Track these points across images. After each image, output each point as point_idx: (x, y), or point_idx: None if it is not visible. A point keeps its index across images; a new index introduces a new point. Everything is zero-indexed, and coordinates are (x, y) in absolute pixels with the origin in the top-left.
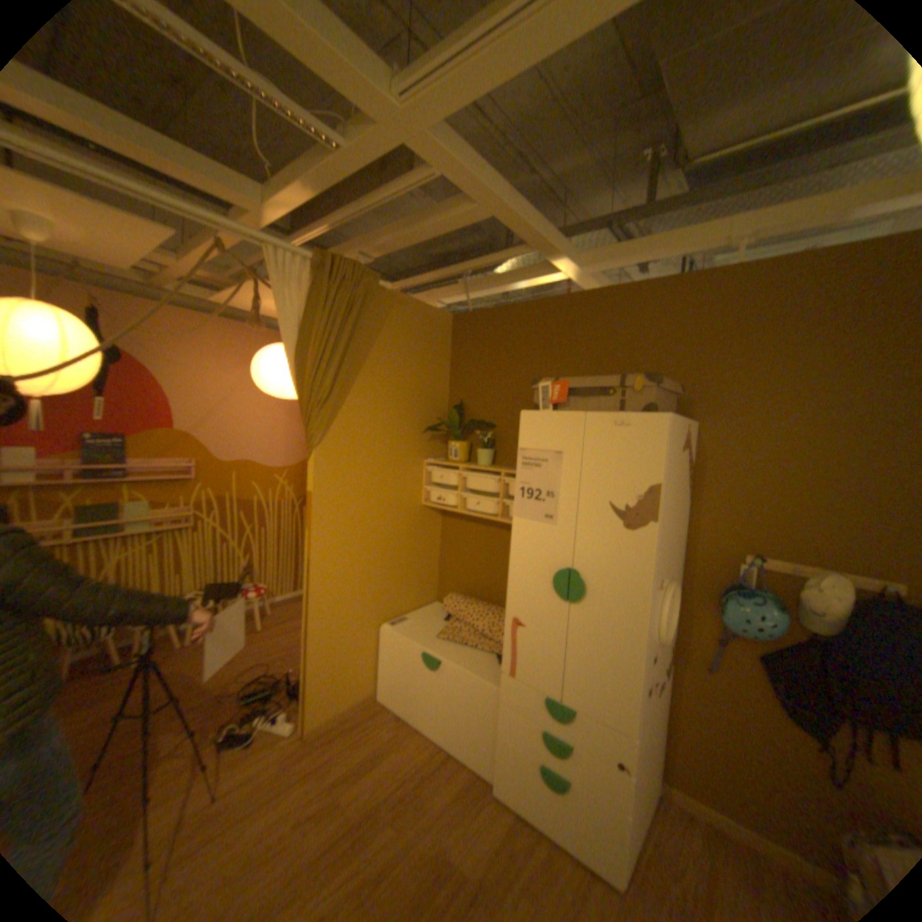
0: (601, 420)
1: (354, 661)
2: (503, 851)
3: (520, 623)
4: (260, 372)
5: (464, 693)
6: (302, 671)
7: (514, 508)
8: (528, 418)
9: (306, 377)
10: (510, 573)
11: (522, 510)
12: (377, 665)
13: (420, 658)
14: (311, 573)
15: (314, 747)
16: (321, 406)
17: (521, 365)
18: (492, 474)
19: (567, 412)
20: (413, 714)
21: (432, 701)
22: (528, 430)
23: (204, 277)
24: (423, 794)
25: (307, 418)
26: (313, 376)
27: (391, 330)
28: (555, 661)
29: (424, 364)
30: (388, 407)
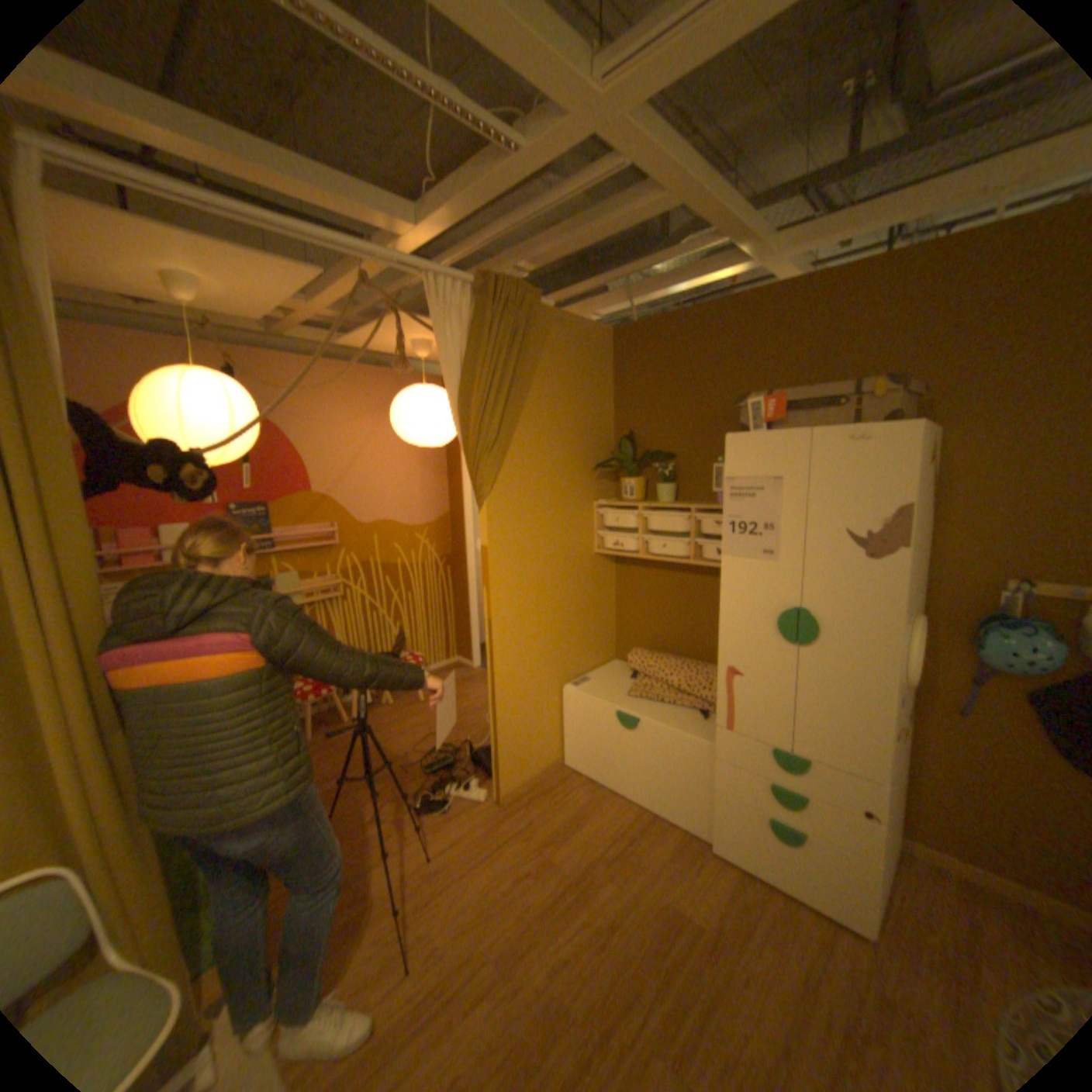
0: (832, 436)
1: (539, 724)
2: (734, 905)
3: (737, 671)
4: (401, 419)
5: (669, 750)
6: (491, 736)
7: (723, 546)
8: (736, 442)
9: (471, 419)
10: (720, 619)
11: (732, 547)
12: (561, 728)
13: (613, 717)
14: (492, 633)
15: (511, 811)
16: (489, 450)
17: (704, 380)
18: (679, 511)
19: (786, 431)
20: (608, 777)
21: (631, 761)
22: (736, 455)
23: (318, 316)
24: (637, 853)
25: (474, 466)
26: (479, 417)
27: (550, 355)
28: (782, 709)
29: (586, 391)
30: (553, 445)
